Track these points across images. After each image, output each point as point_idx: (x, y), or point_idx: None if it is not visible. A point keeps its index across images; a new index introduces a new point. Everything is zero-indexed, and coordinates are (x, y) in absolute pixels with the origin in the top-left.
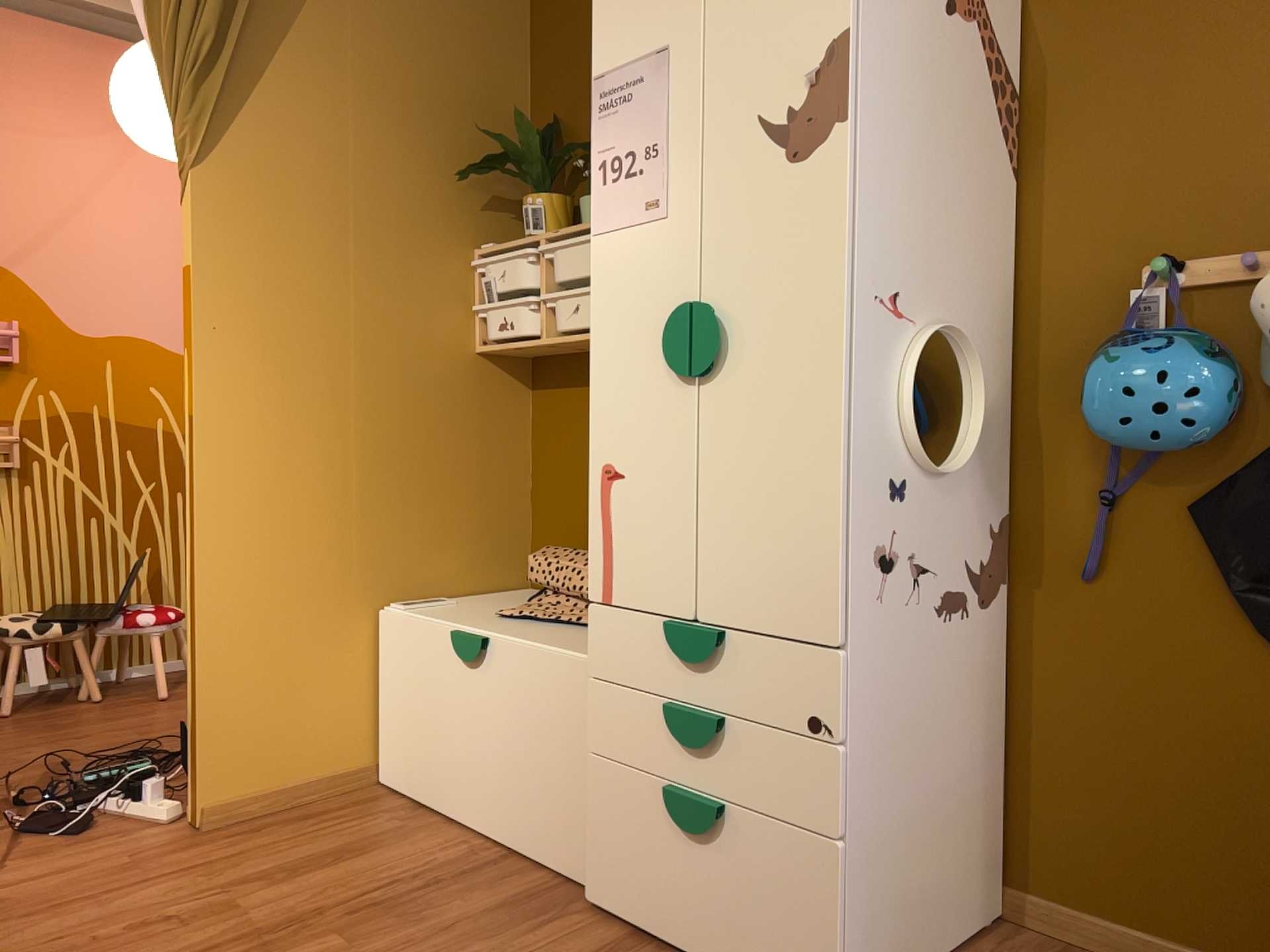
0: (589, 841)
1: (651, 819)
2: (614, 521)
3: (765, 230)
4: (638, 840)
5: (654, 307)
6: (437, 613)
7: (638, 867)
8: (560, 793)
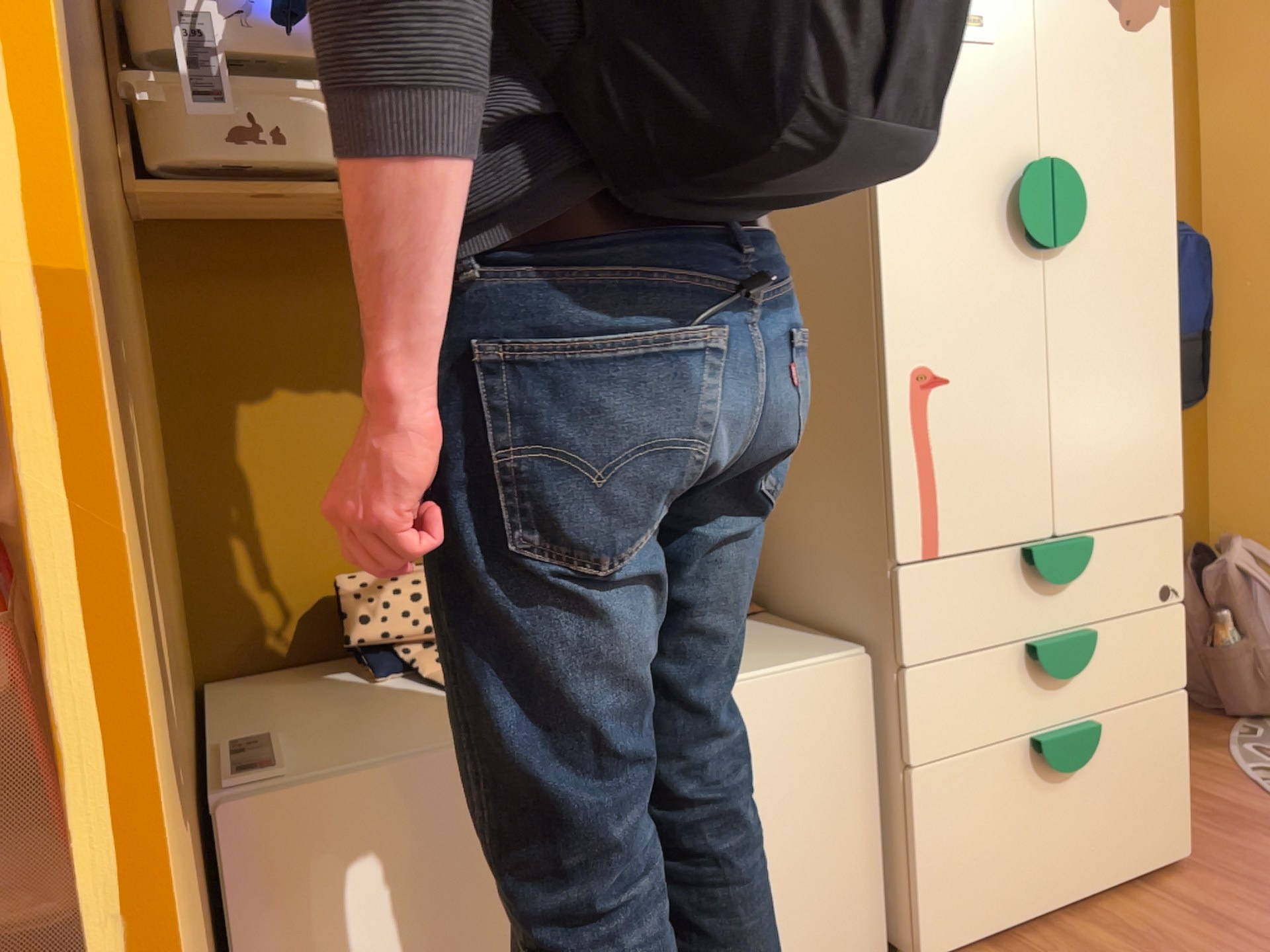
0: (916, 886)
1: (1011, 793)
2: (941, 445)
3: (1106, 95)
4: (997, 830)
5: (983, 159)
6: (392, 745)
7: (998, 861)
8: (821, 869)
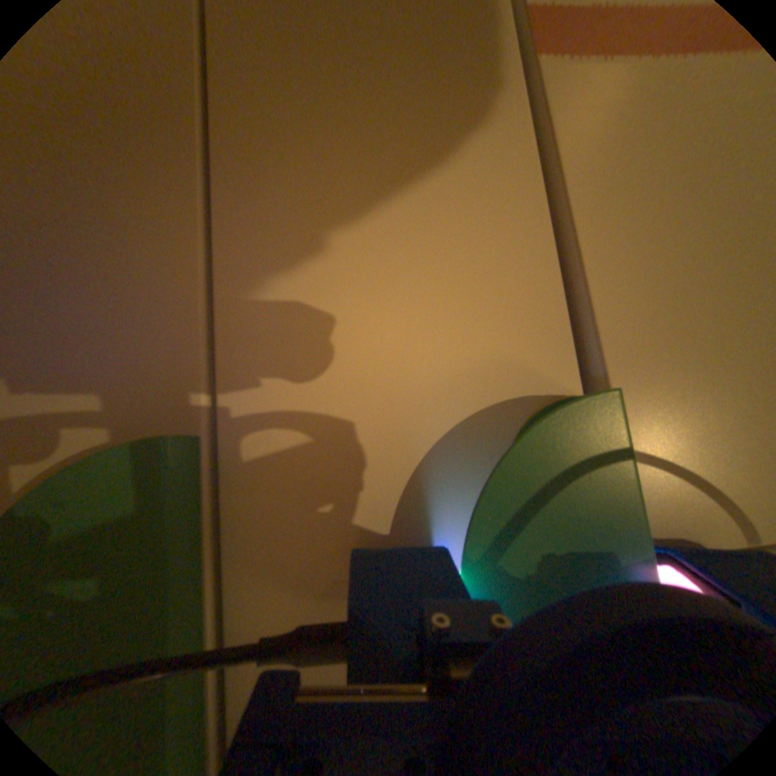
0: None
1: None
2: None
3: None
4: None
5: None
6: None
7: None
8: None
